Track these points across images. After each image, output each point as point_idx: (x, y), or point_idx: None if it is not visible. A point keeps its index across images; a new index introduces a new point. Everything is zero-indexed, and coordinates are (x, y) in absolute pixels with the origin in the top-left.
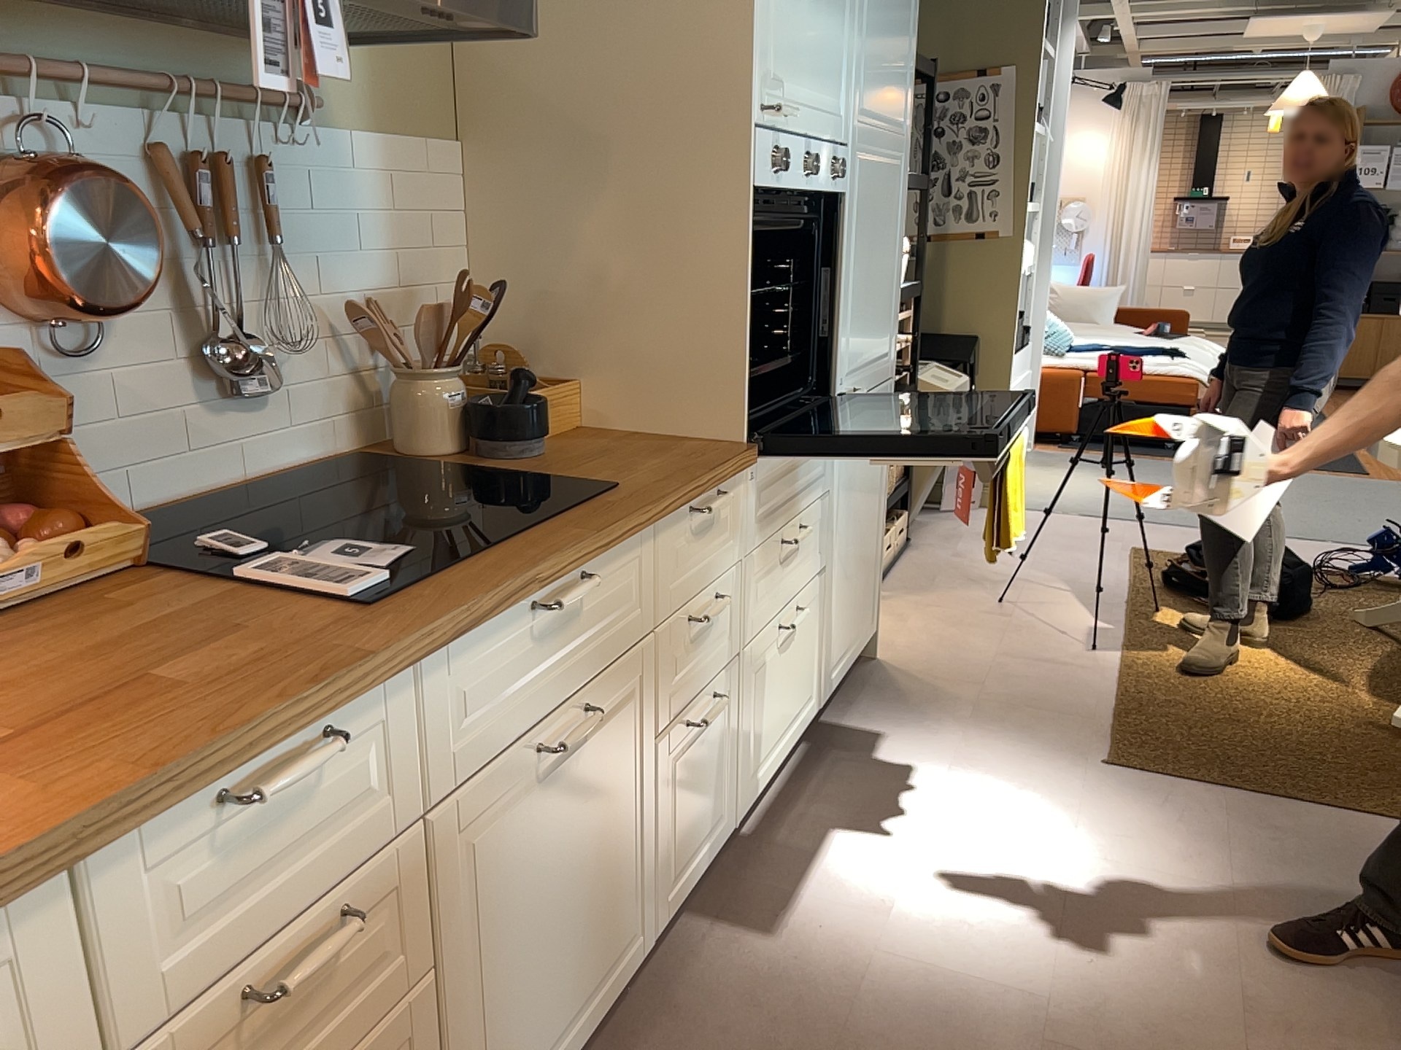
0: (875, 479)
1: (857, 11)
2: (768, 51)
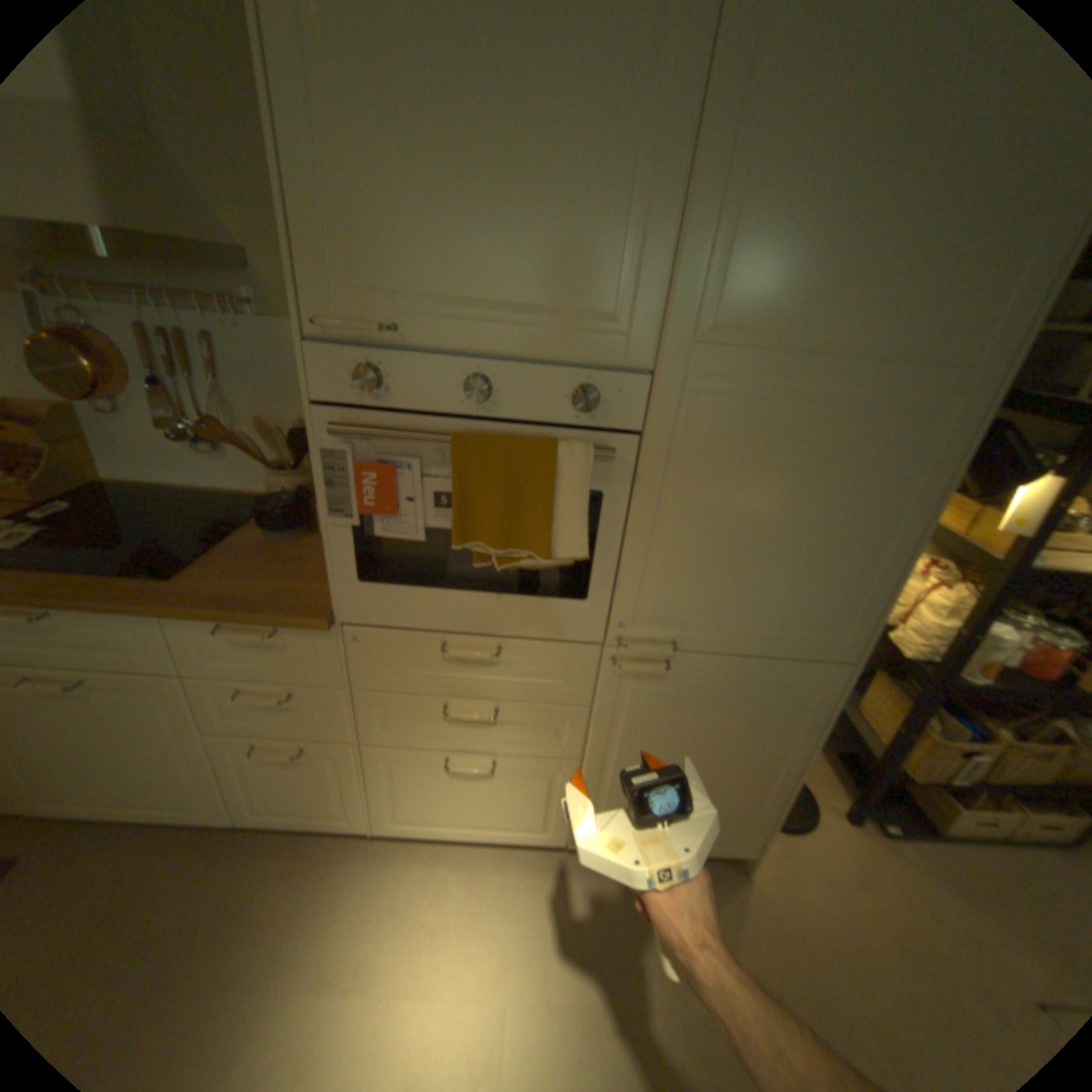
0: (754, 742)
1: (695, 164)
2: (319, 249)
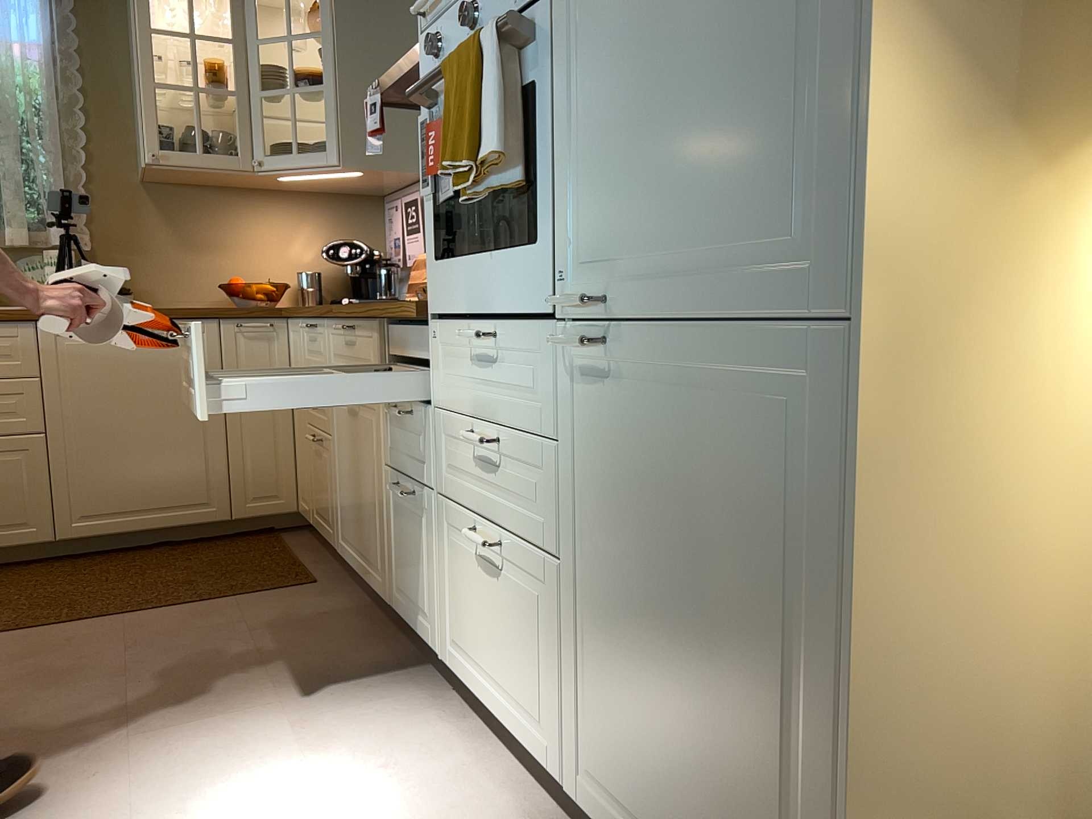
0: (748, 564)
1: None
2: None
